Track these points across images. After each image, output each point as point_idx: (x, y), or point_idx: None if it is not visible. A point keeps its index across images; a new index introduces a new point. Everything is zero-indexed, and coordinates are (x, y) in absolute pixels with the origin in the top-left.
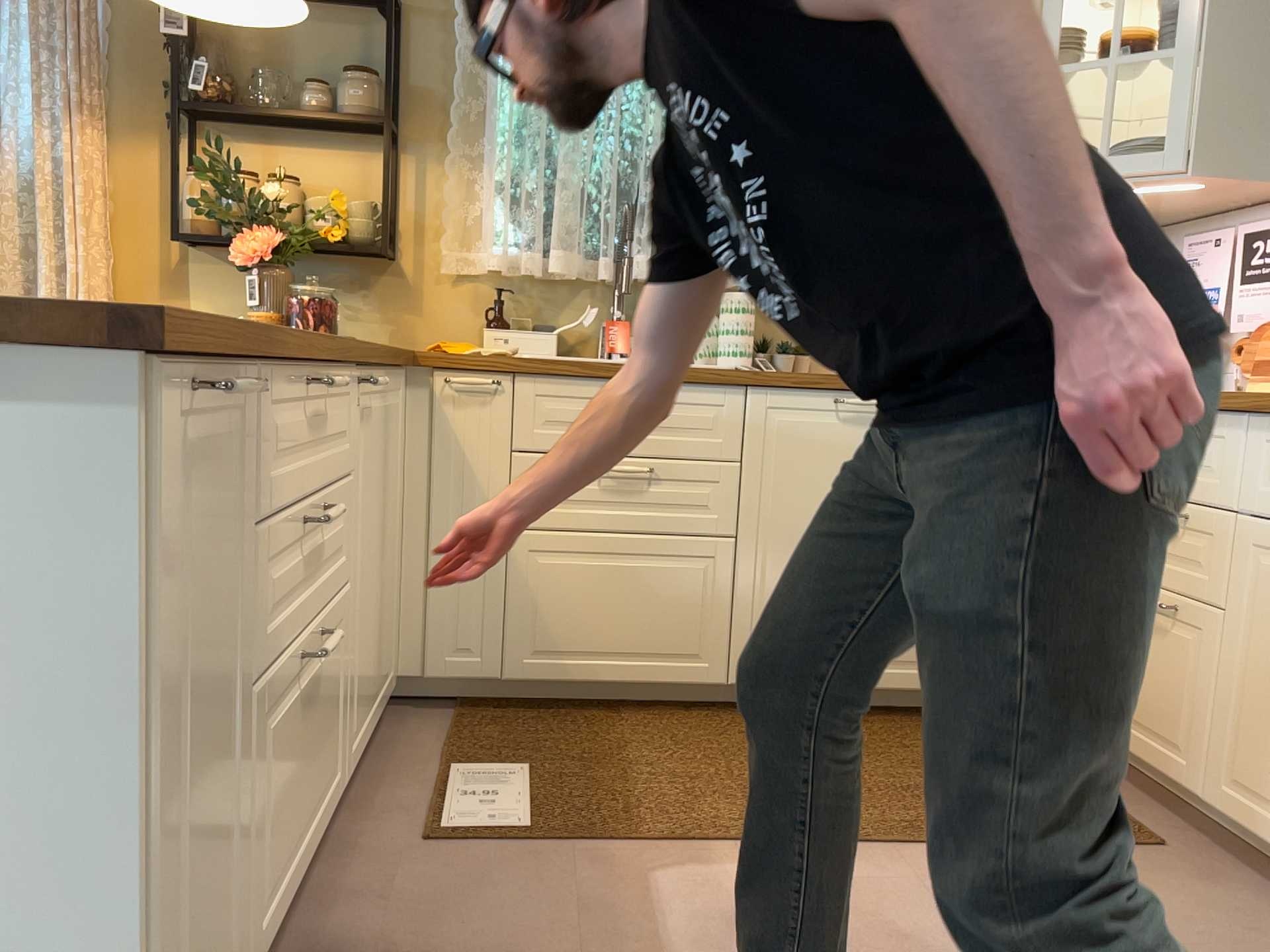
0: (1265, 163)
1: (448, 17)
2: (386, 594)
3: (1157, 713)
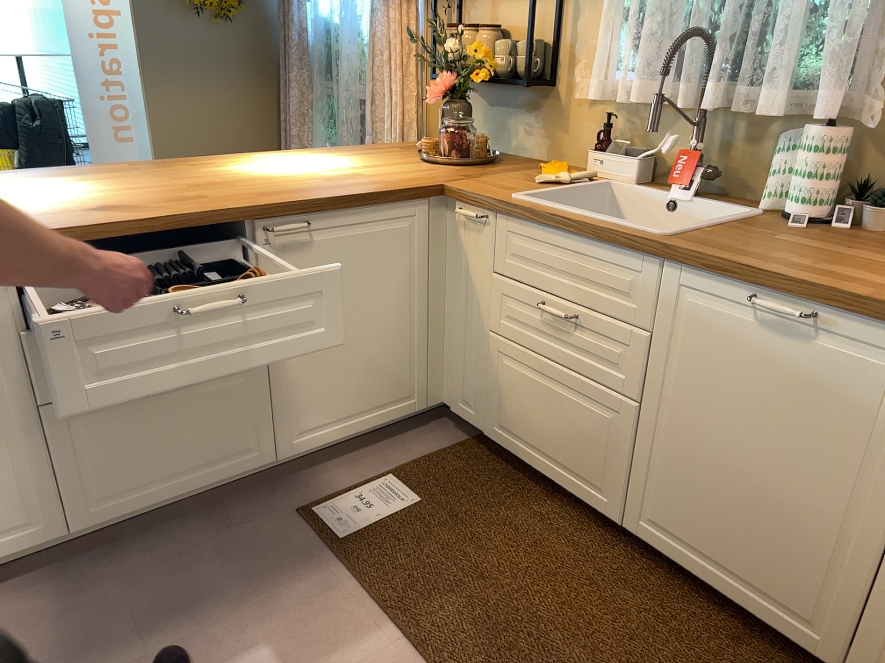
0: None
1: None
2: (387, 352)
3: None
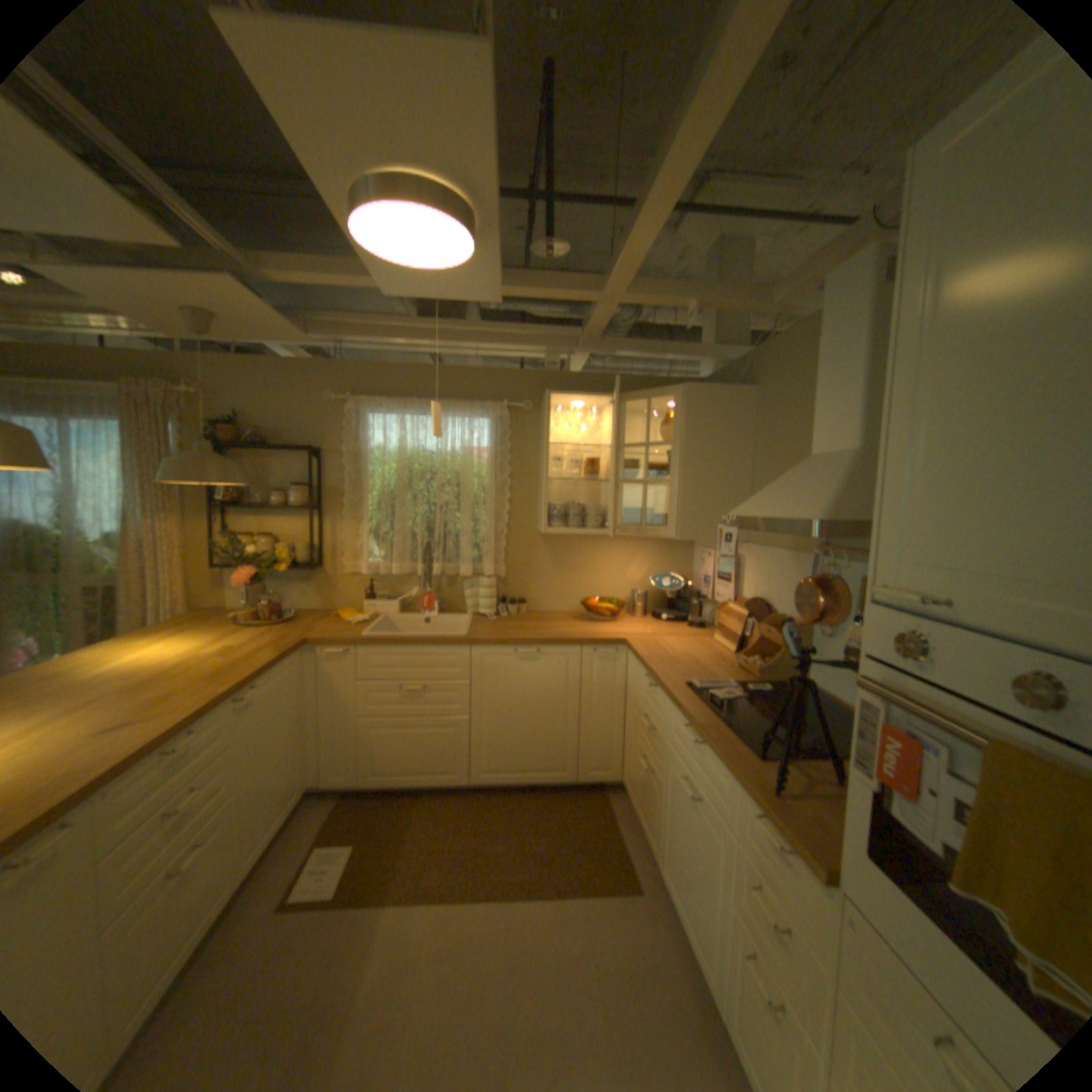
0: (714, 533)
1: (343, 453)
2: (286, 764)
3: (649, 818)
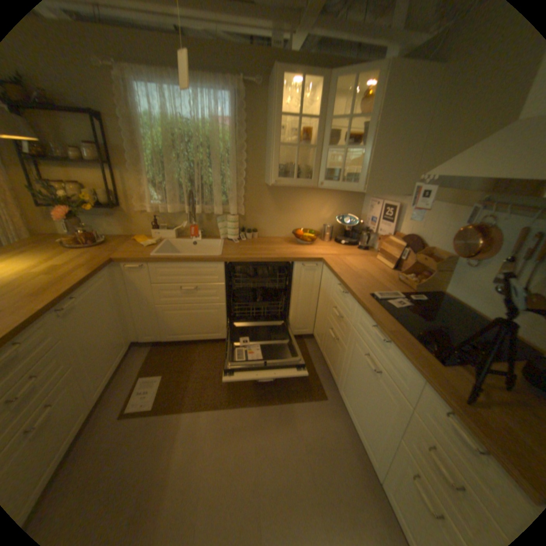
0: (390, 189)
1: (118, 117)
2: (111, 335)
3: (332, 361)
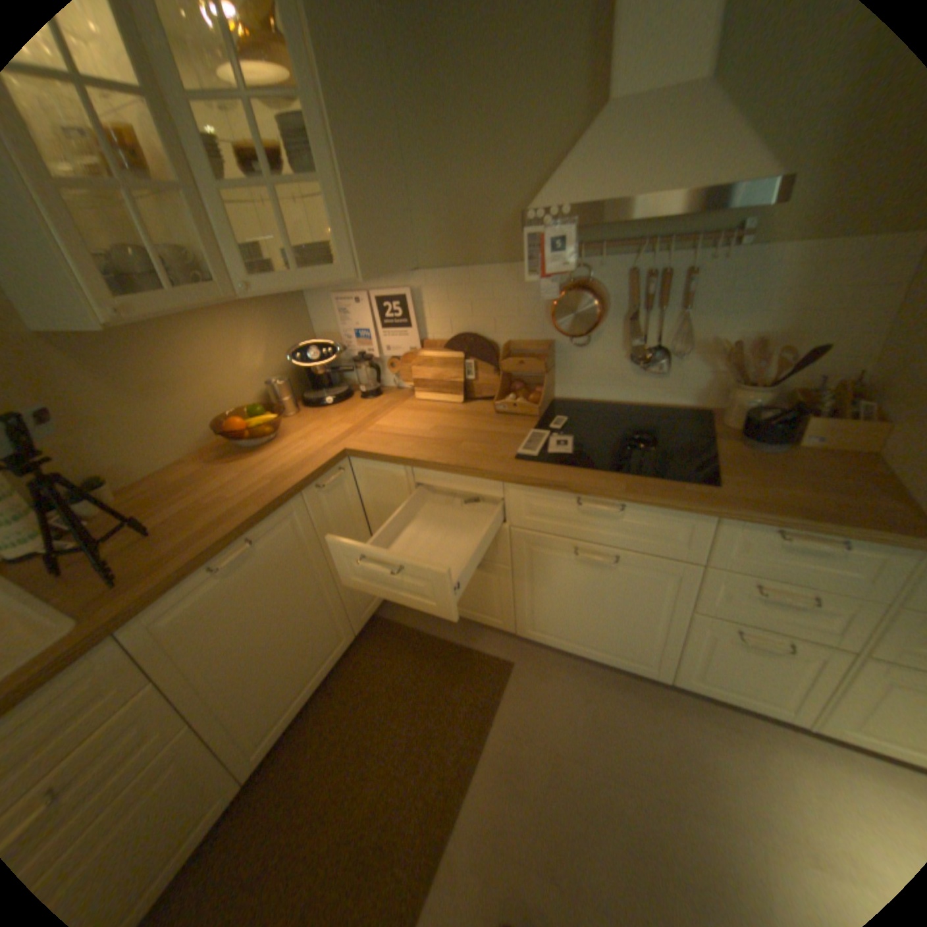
0: (390, 261)
1: None
2: None
3: (477, 604)
